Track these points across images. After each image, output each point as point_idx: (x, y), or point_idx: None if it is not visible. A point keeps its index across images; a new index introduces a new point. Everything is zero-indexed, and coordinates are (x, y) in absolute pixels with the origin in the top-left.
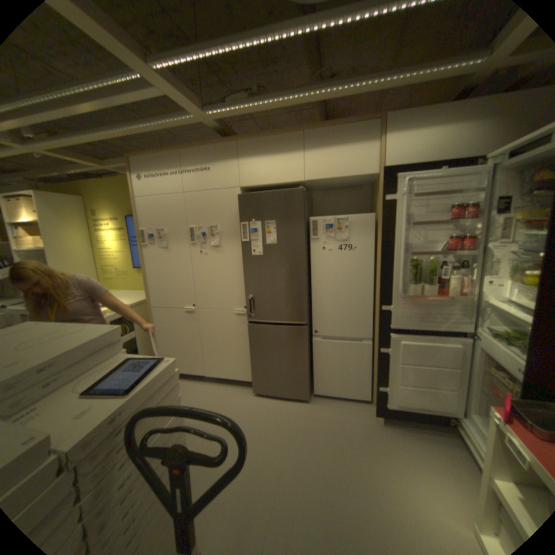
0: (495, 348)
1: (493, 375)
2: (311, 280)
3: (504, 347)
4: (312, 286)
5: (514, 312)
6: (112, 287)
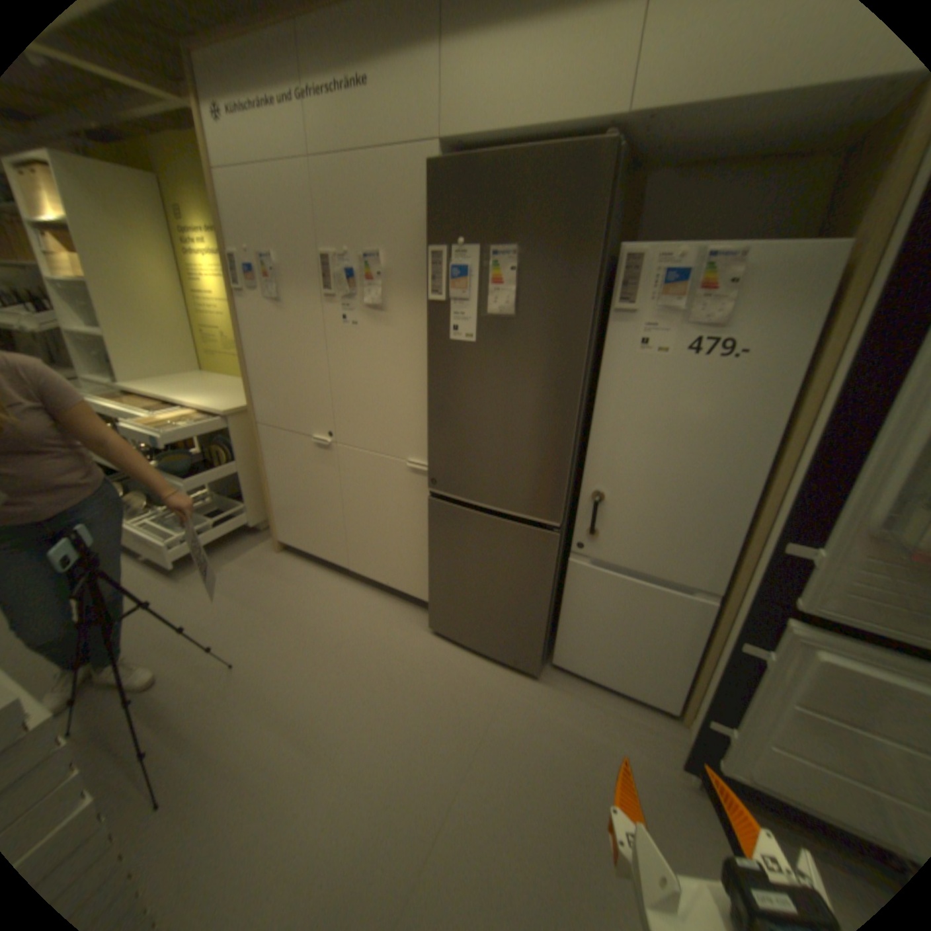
0: None
1: None
2: (594, 423)
3: None
4: (592, 436)
5: None
6: (220, 369)
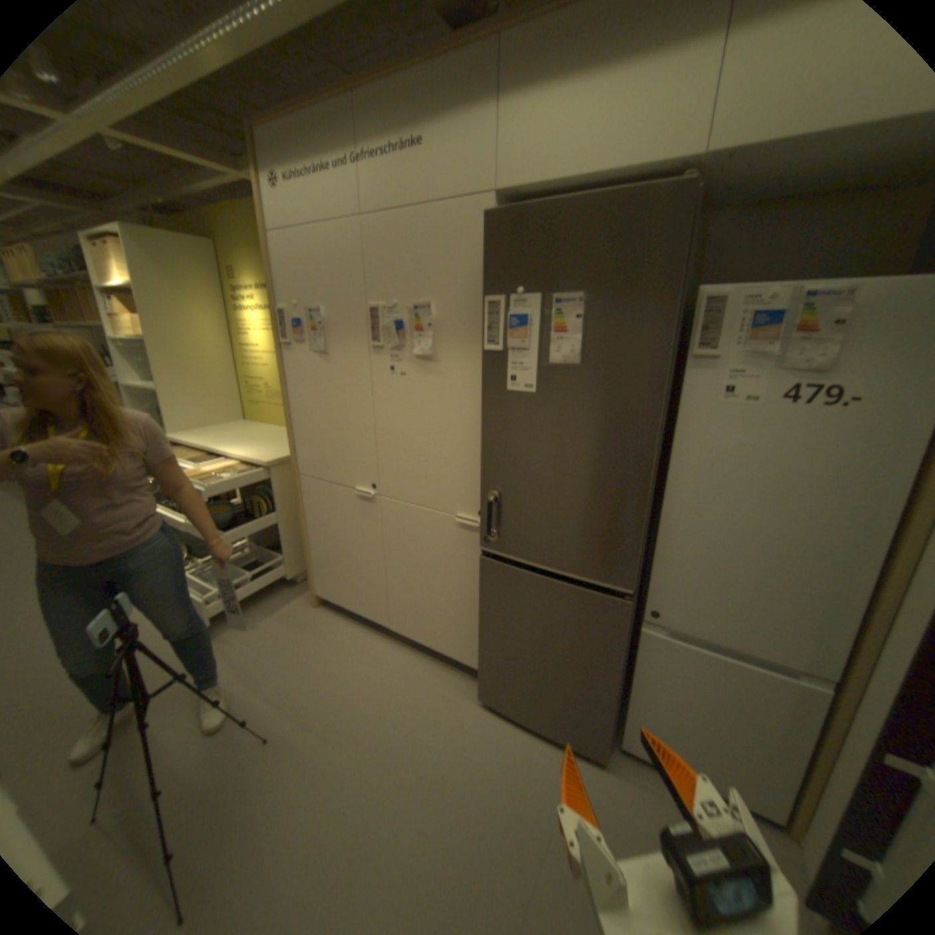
0: None
1: None
2: (668, 477)
3: None
4: (666, 492)
5: None
6: (262, 419)
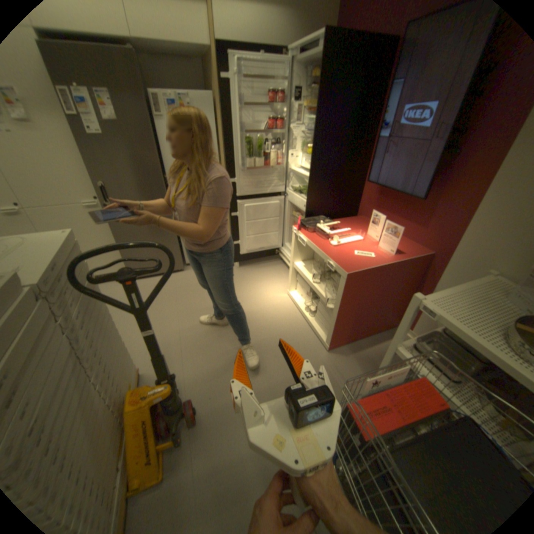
0: (295, 197)
1: (294, 216)
2: (164, 162)
3: (298, 195)
4: (165, 168)
5: (303, 173)
6: None
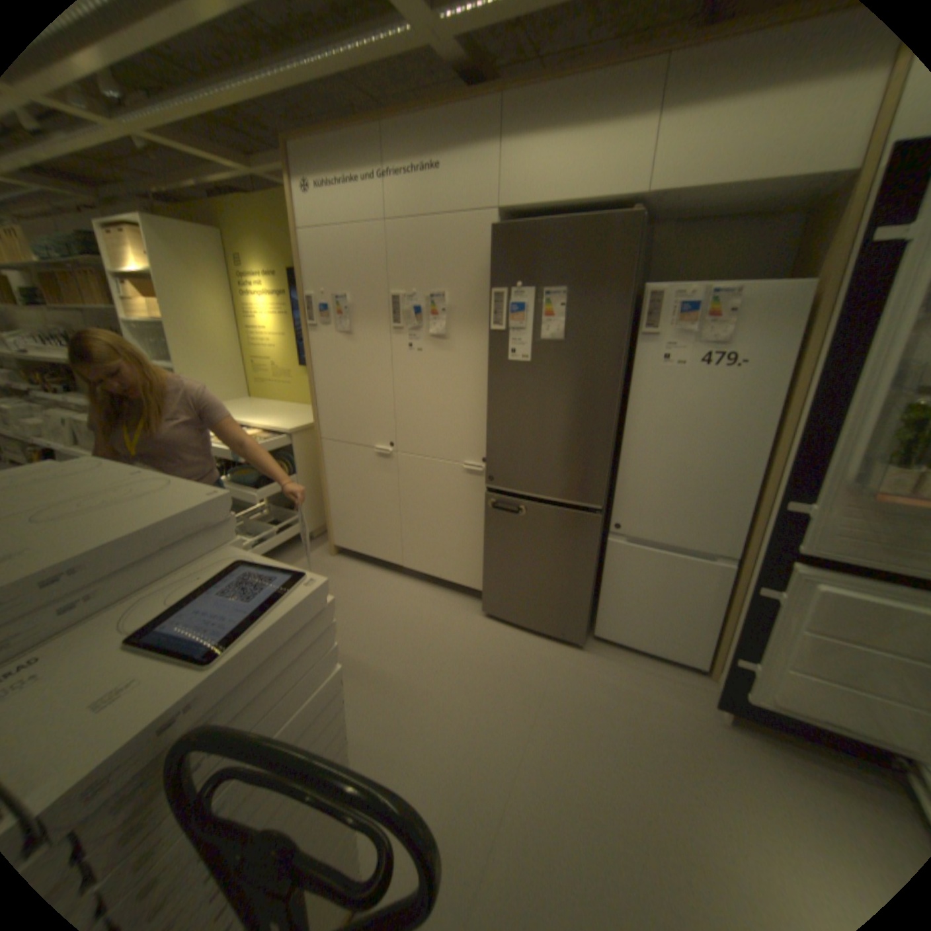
0: None
1: None
2: (626, 424)
3: None
4: (624, 434)
5: None
6: (267, 396)
